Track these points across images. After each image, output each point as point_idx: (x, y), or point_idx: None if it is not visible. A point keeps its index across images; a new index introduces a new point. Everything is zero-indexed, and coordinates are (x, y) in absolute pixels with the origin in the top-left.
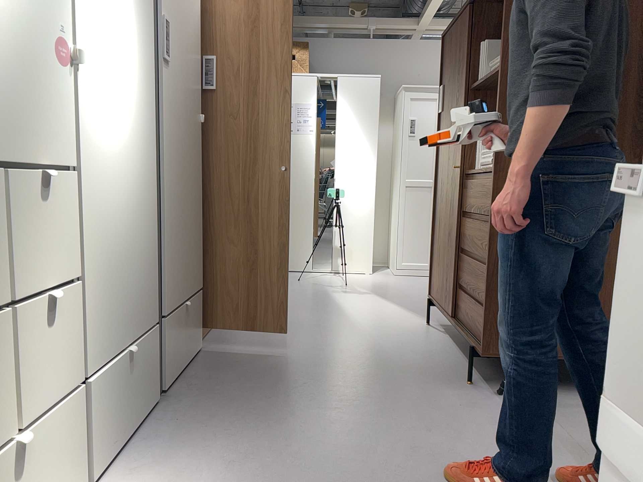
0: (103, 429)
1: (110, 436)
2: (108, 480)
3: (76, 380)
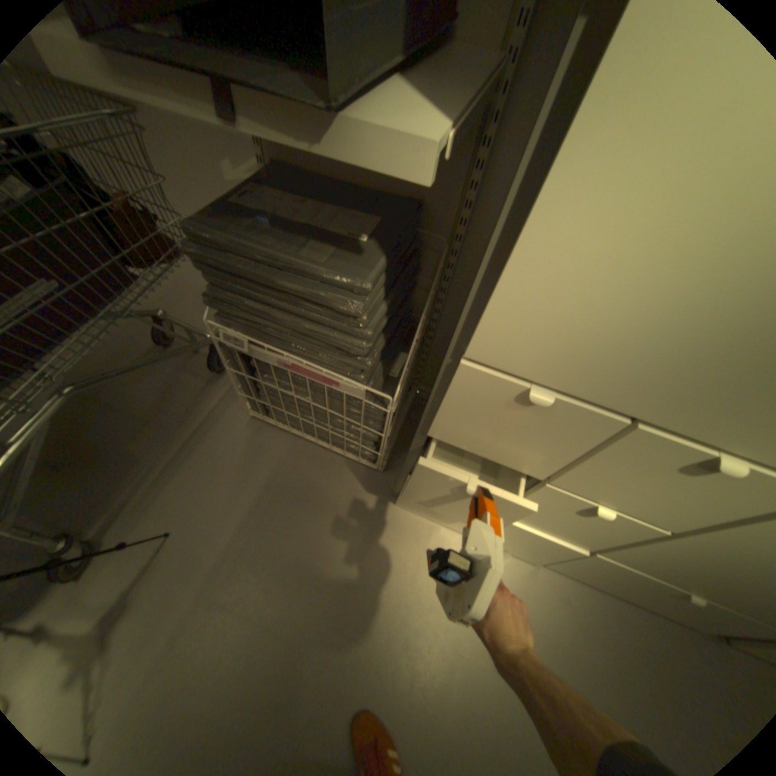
0: (593, 576)
1: (597, 583)
2: (561, 583)
3: (595, 549)
